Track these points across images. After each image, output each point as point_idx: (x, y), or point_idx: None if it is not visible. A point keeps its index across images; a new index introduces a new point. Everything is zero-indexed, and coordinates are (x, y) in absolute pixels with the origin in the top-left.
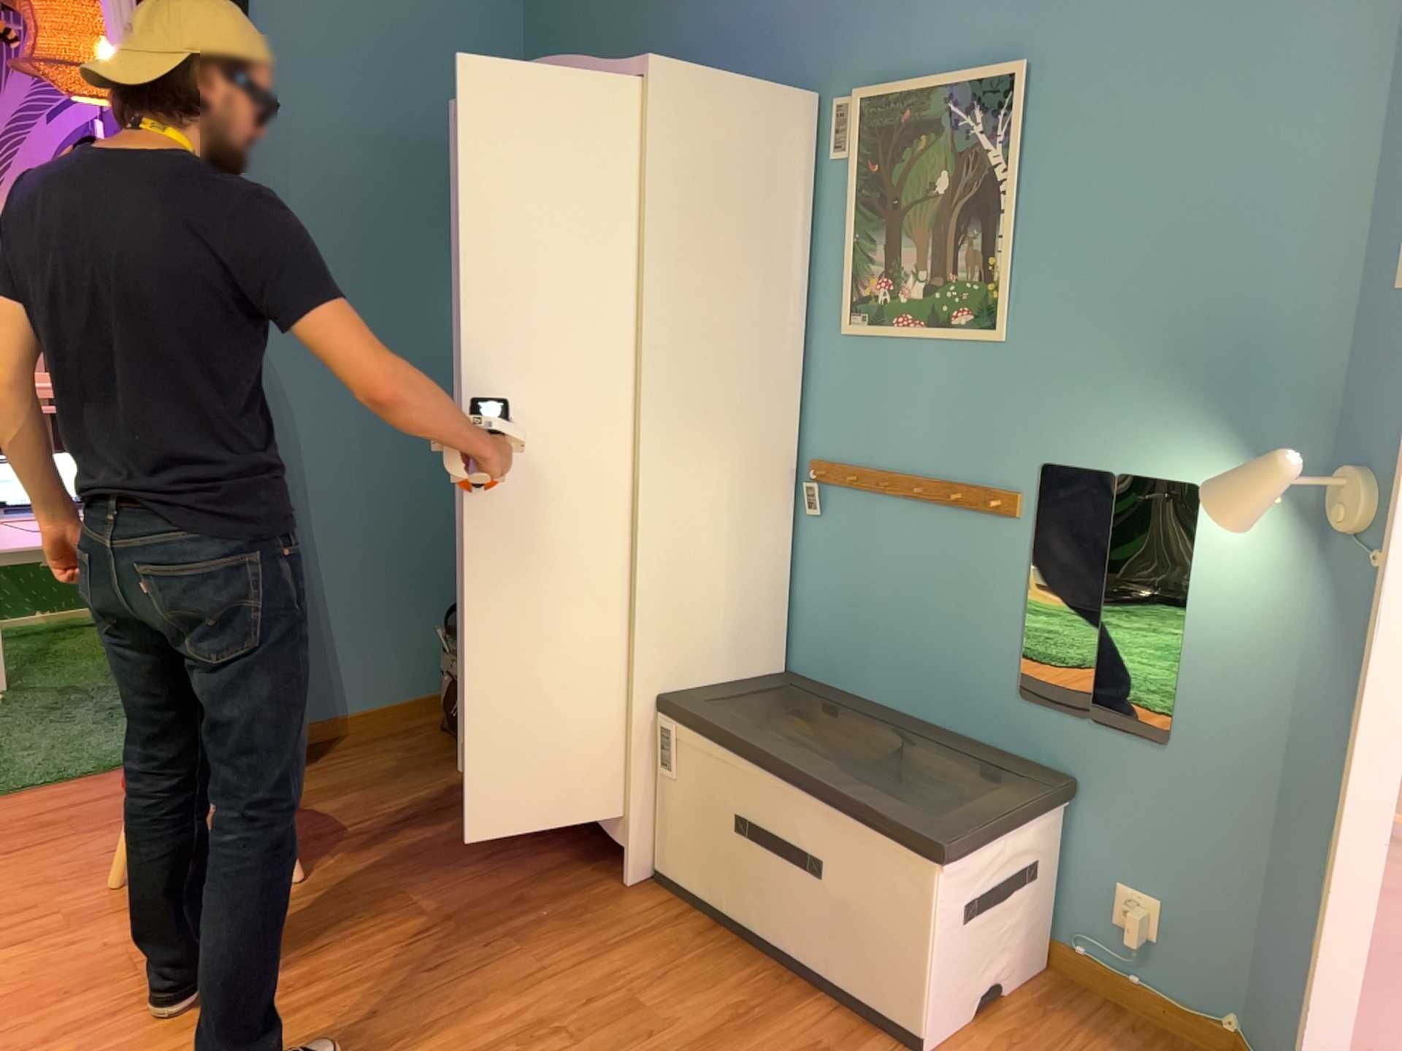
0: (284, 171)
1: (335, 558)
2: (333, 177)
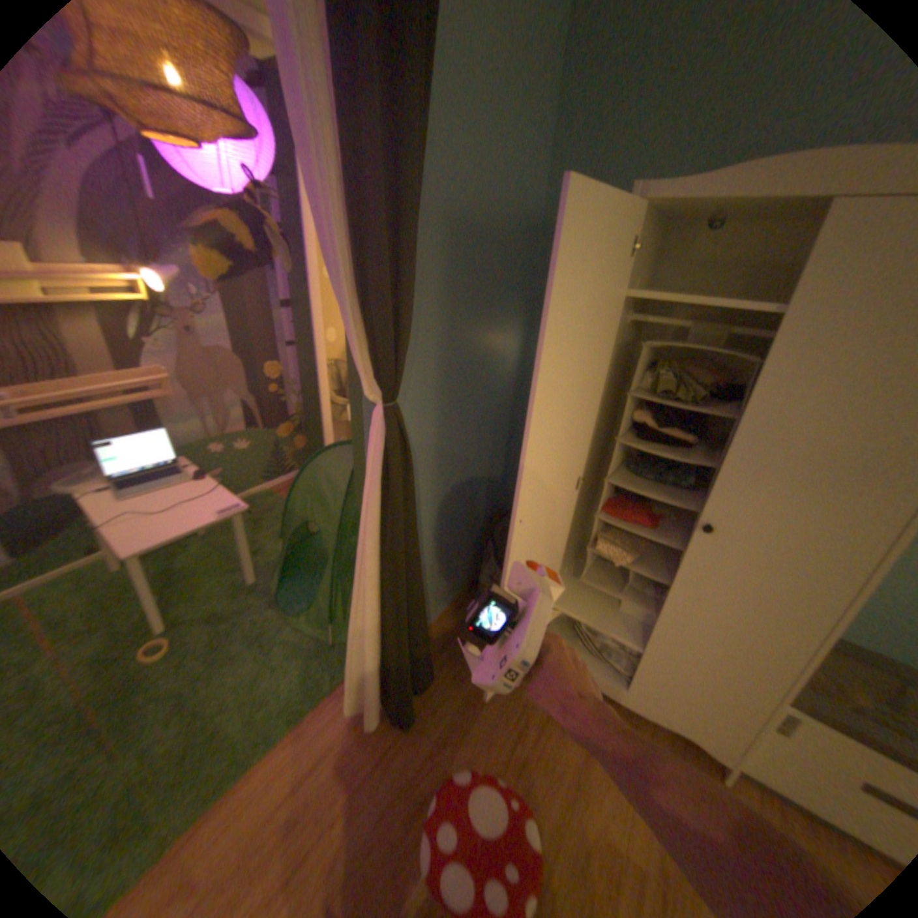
0: (422, 242)
1: (433, 542)
2: (452, 245)
